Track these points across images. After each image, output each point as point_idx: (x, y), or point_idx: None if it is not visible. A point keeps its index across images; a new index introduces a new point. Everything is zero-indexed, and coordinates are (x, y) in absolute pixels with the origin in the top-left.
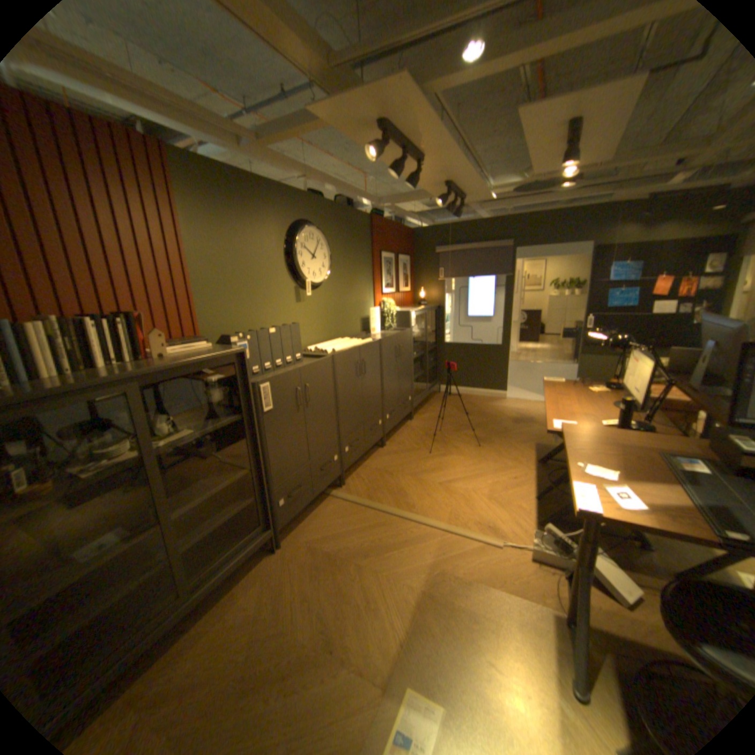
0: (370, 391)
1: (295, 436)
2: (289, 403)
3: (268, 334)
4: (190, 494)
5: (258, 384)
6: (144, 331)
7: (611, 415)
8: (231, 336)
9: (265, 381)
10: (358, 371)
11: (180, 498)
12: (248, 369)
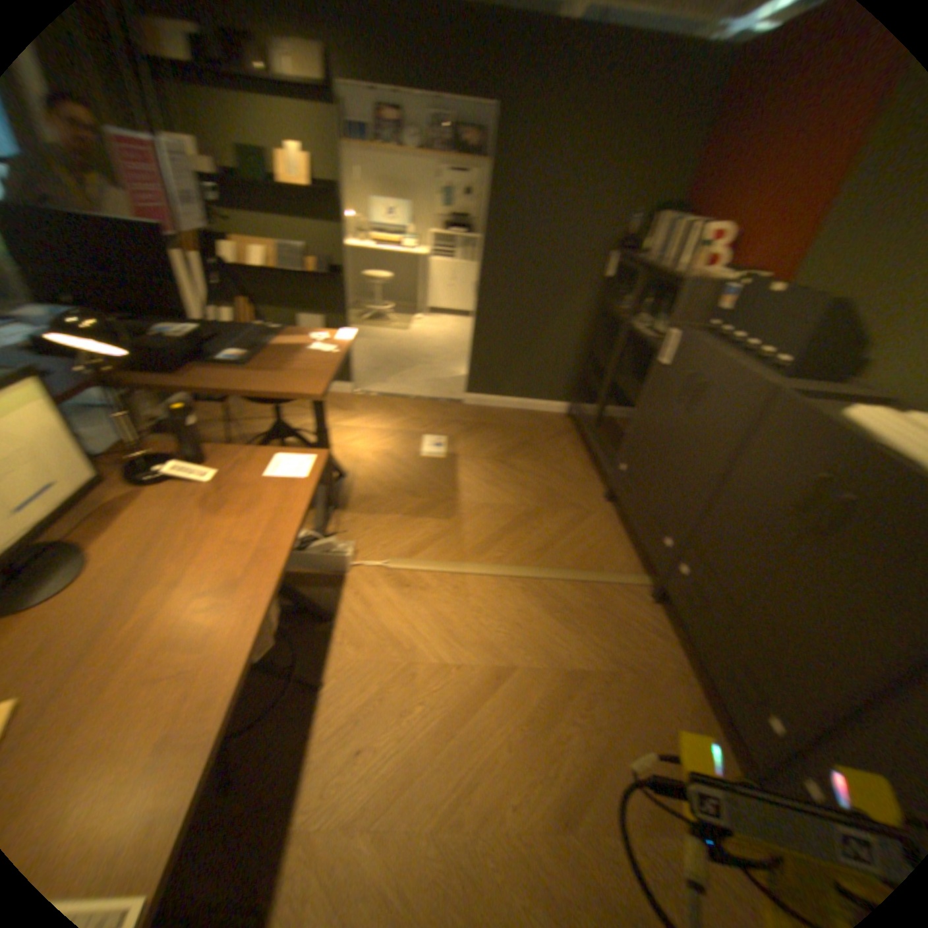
0: (814, 609)
1: (663, 428)
2: (681, 381)
3: (772, 289)
4: (636, 387)
5: (675, 327)
6: (708, 241)
7: (152, 517)
8: (735, 270)
9: (680, 329)
10: (814, 499)
11: (635, 384)
12: (680, 303)
